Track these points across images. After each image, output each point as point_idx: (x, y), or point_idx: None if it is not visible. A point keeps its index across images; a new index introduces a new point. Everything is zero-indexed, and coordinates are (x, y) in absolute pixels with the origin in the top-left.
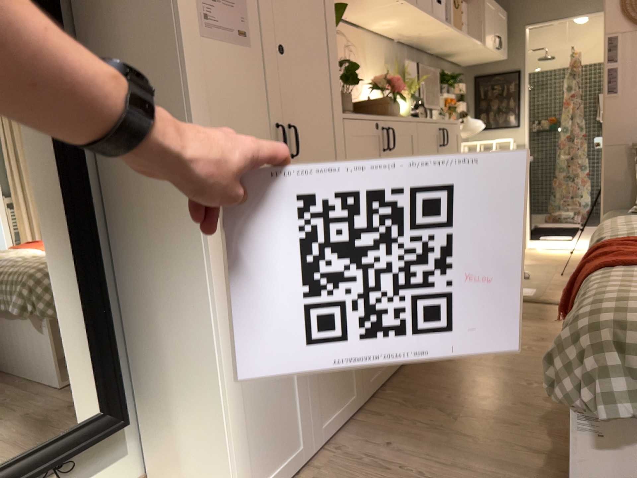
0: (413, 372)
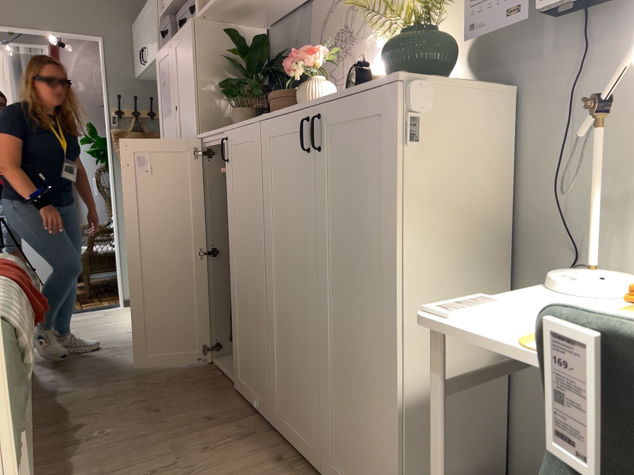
0: (222, 396)
